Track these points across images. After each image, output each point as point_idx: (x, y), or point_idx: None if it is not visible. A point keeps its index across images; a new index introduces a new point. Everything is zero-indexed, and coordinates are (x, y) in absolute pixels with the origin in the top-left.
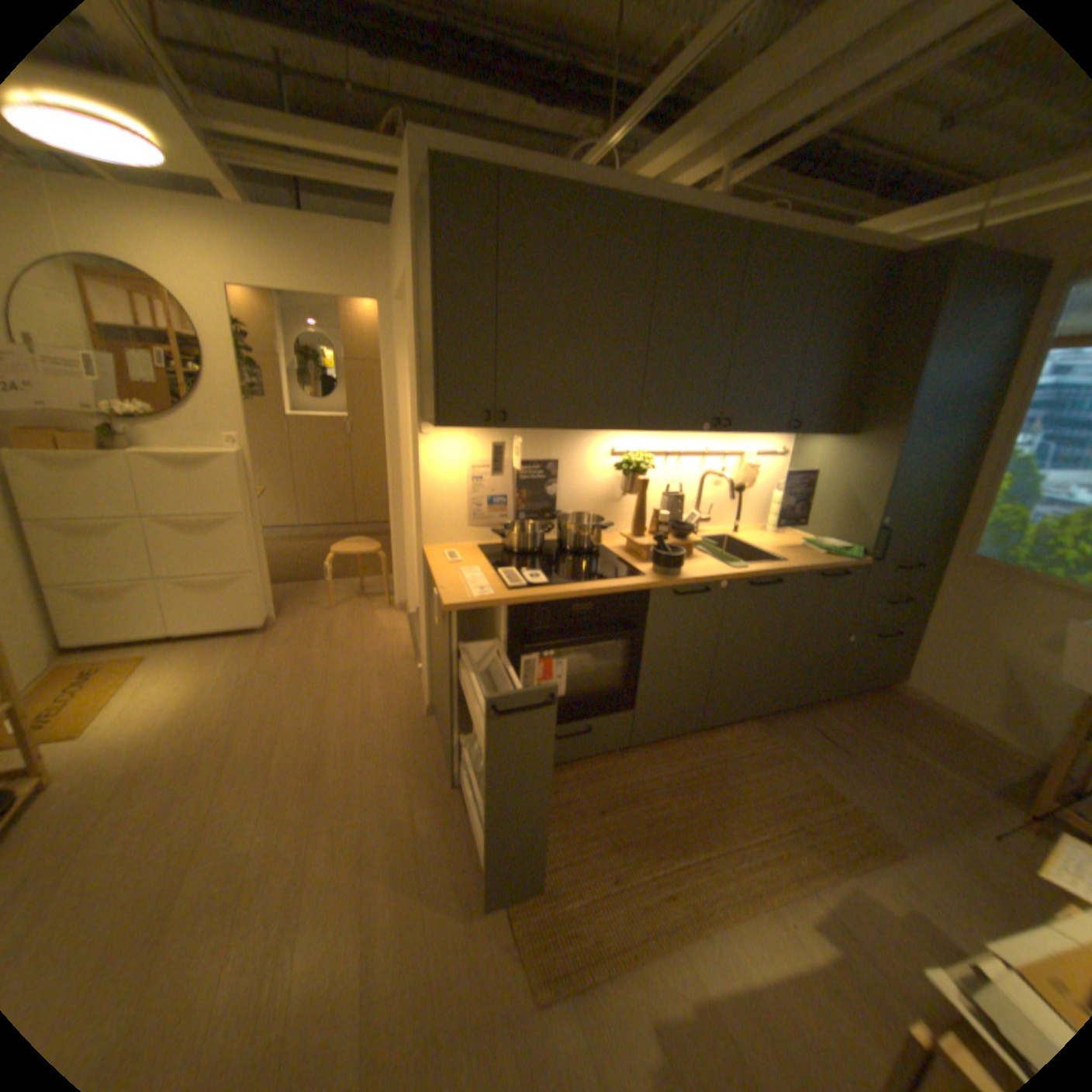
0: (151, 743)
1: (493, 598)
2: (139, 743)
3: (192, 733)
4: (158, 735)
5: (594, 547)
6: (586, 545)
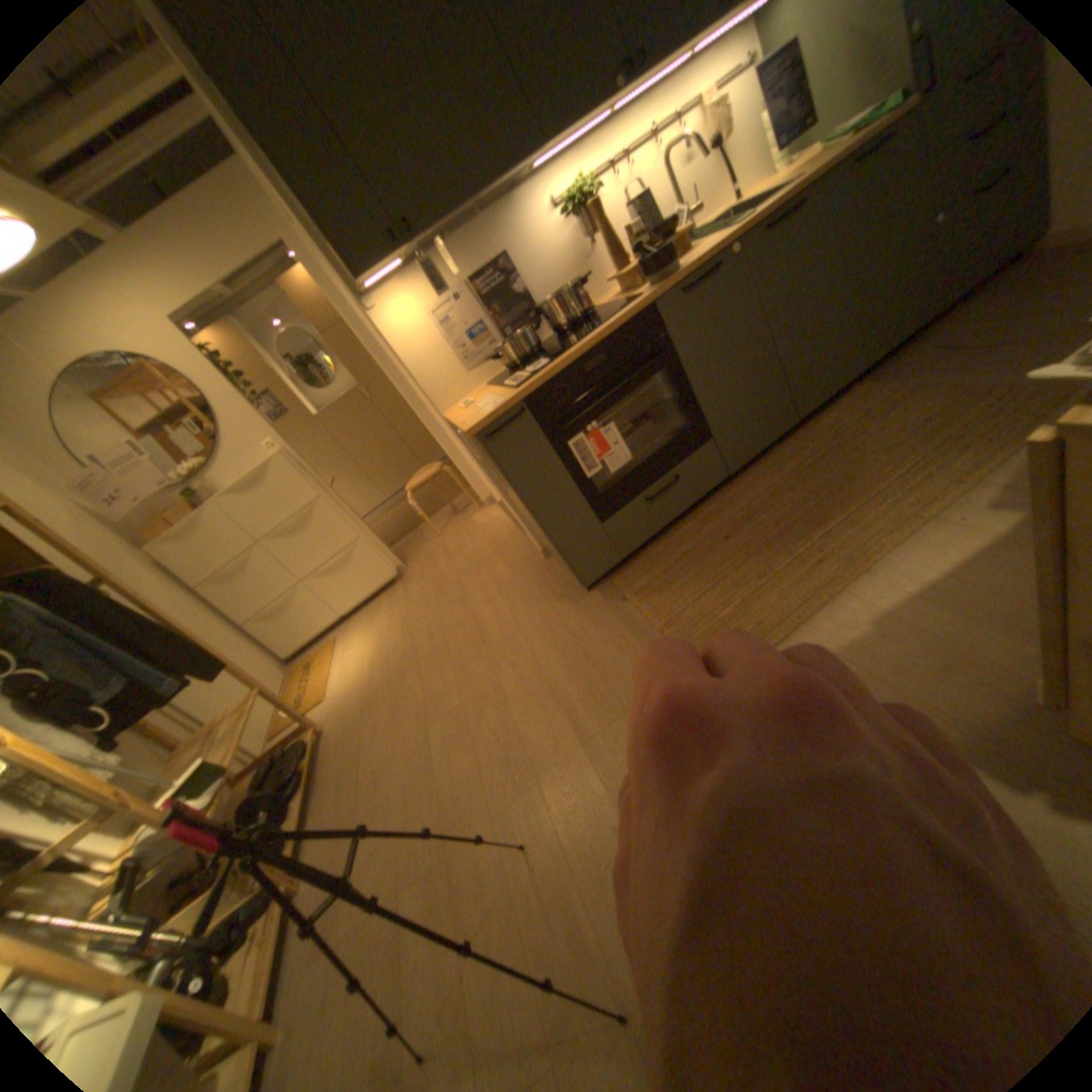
0: (365, 677)
1: (505, 400)
2: (358, 681)
3: (387, 658)
4: (367, 671)
5: (589, 309)
6: (580, 311)
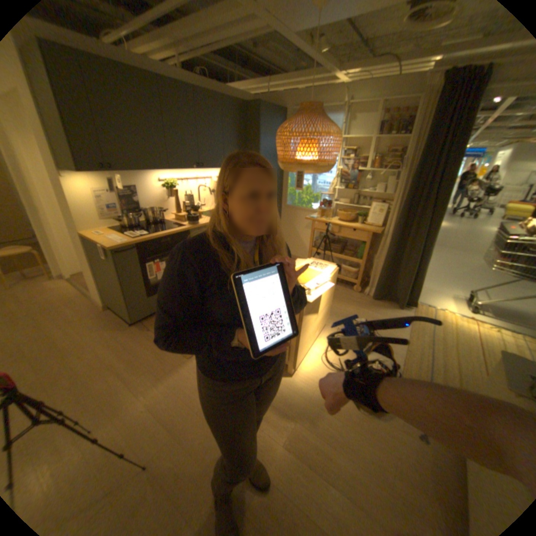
0: None
1: (127, 242)
2: None
3: None
4: None
5: (161, 220)
6: (158, 220)
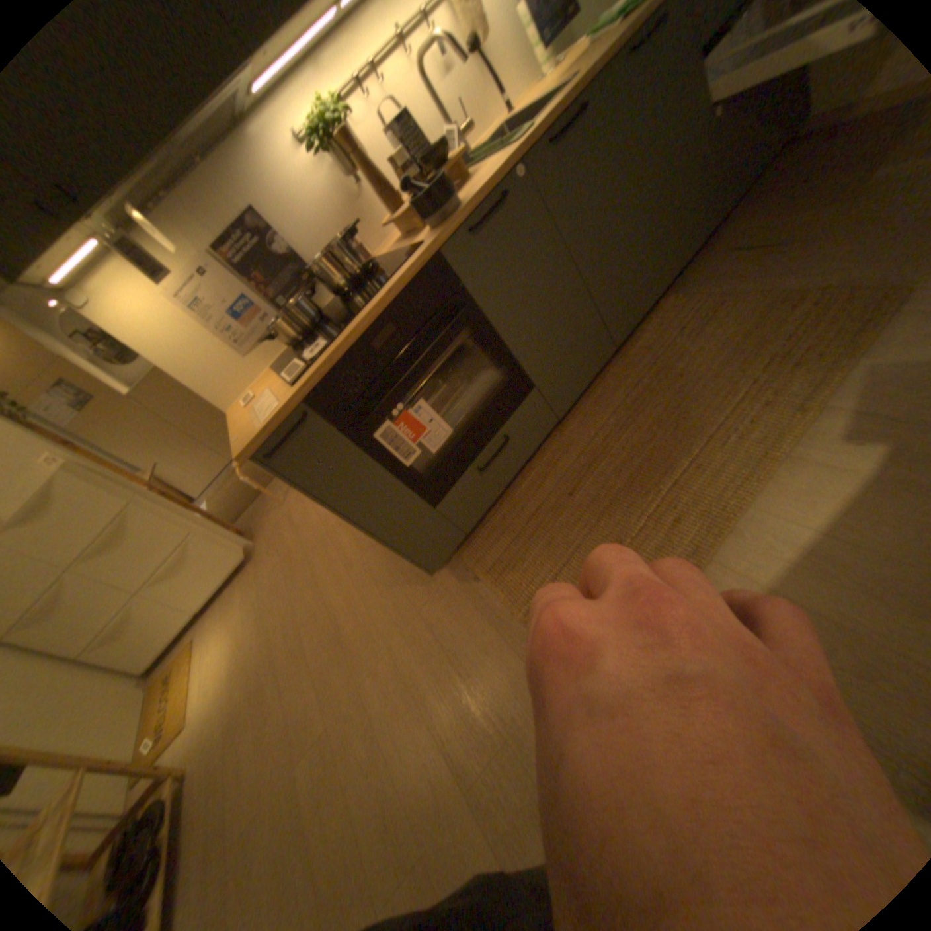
0: (224, 692)
1: (281, 404)
2: (218, 698)
3: (245, 666)
4: (225, 684)
5: (370, 261)
6: (360, 266)
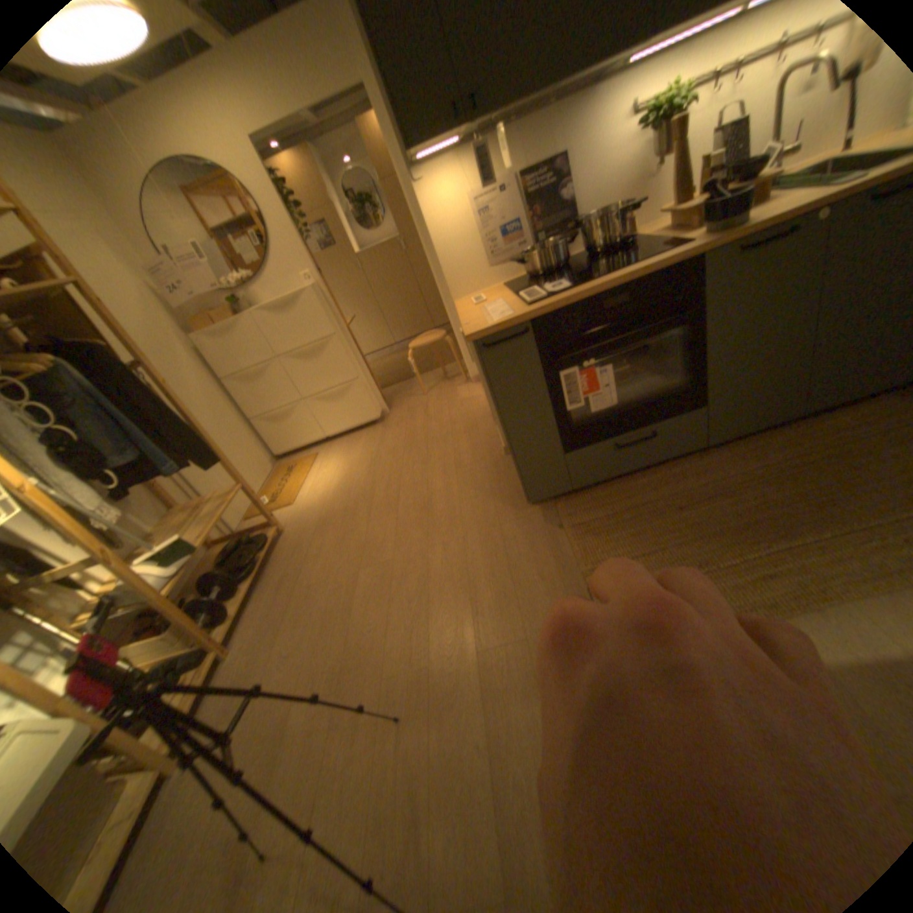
0: (329, 499)
1: (514, 315)
2: (323, 500)
3: (350, 490)
4: (331, 494)
5: (630, 237)
6: (620, 238)
